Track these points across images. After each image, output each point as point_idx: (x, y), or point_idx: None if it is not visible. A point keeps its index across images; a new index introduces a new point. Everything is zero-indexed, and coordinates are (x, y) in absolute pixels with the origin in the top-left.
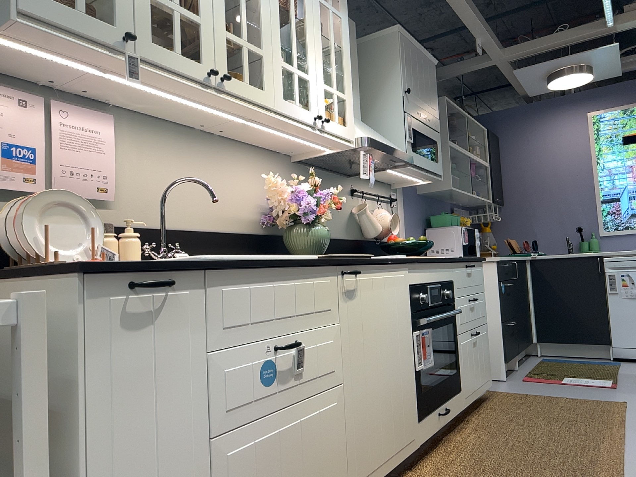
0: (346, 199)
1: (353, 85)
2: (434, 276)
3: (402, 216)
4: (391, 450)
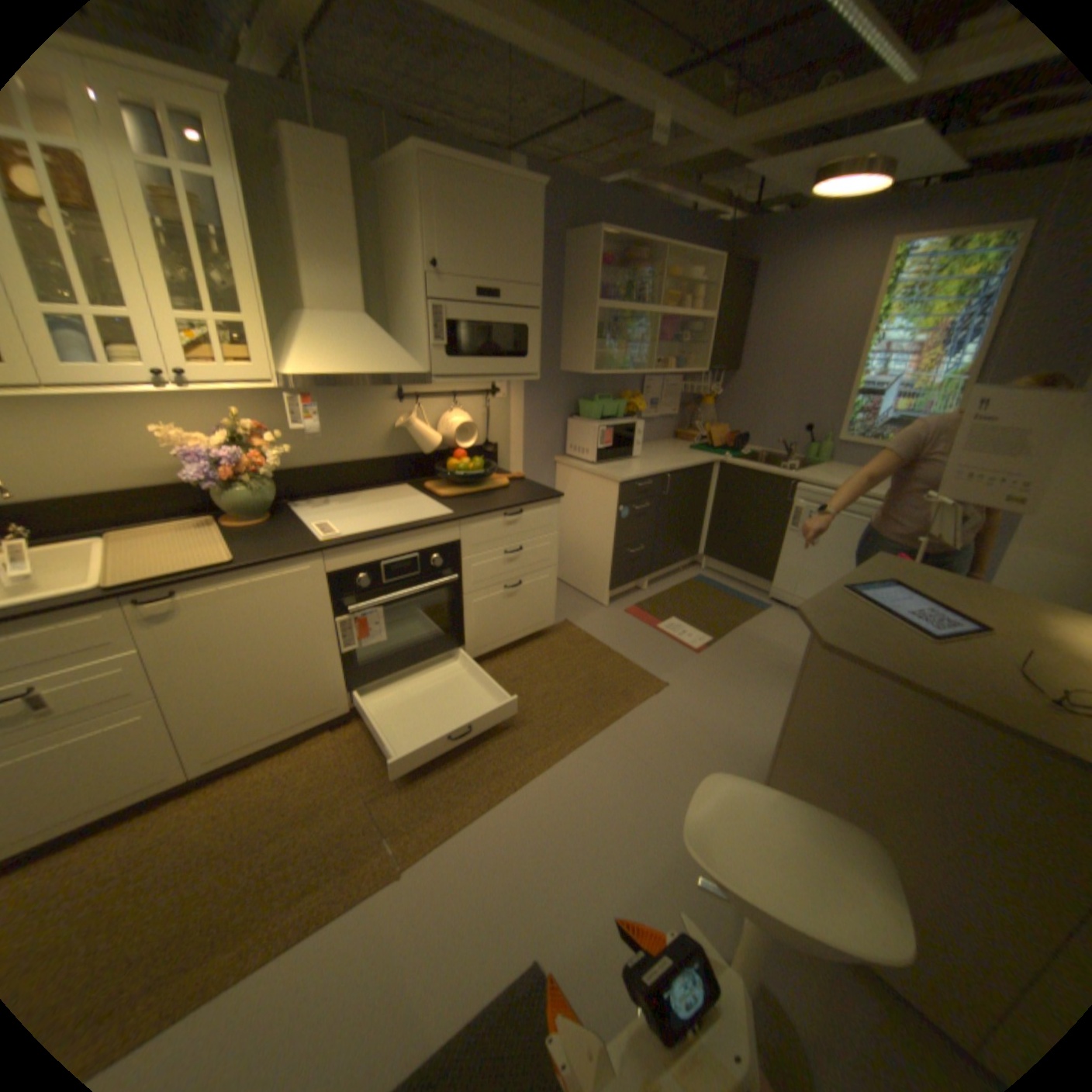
0: (383, 407)
1: (336, 261)
2: (403, 548)
3: (514, 408)
4: (278, 727)
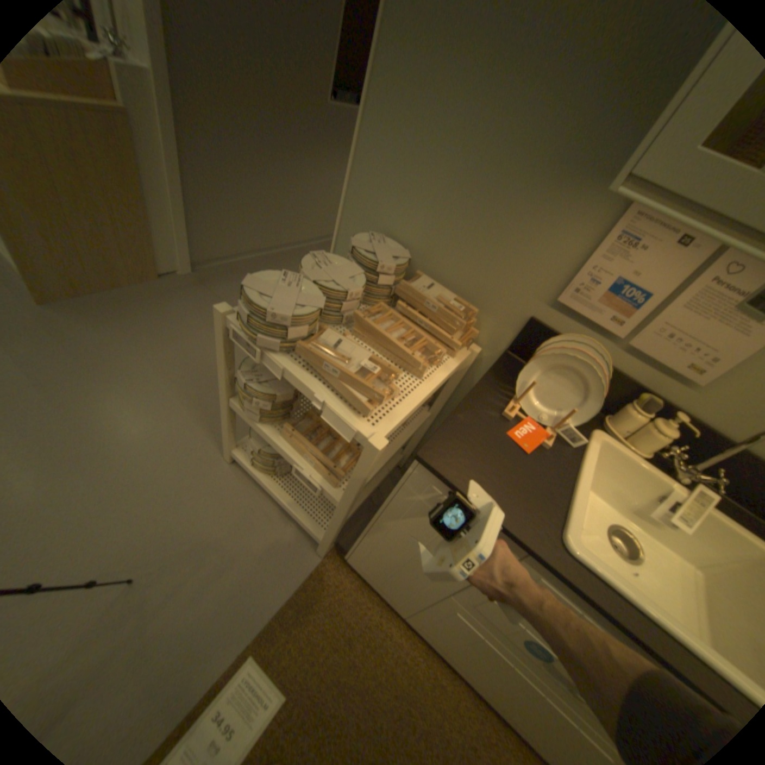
0: None
1: None
2: None
3: None
4: None
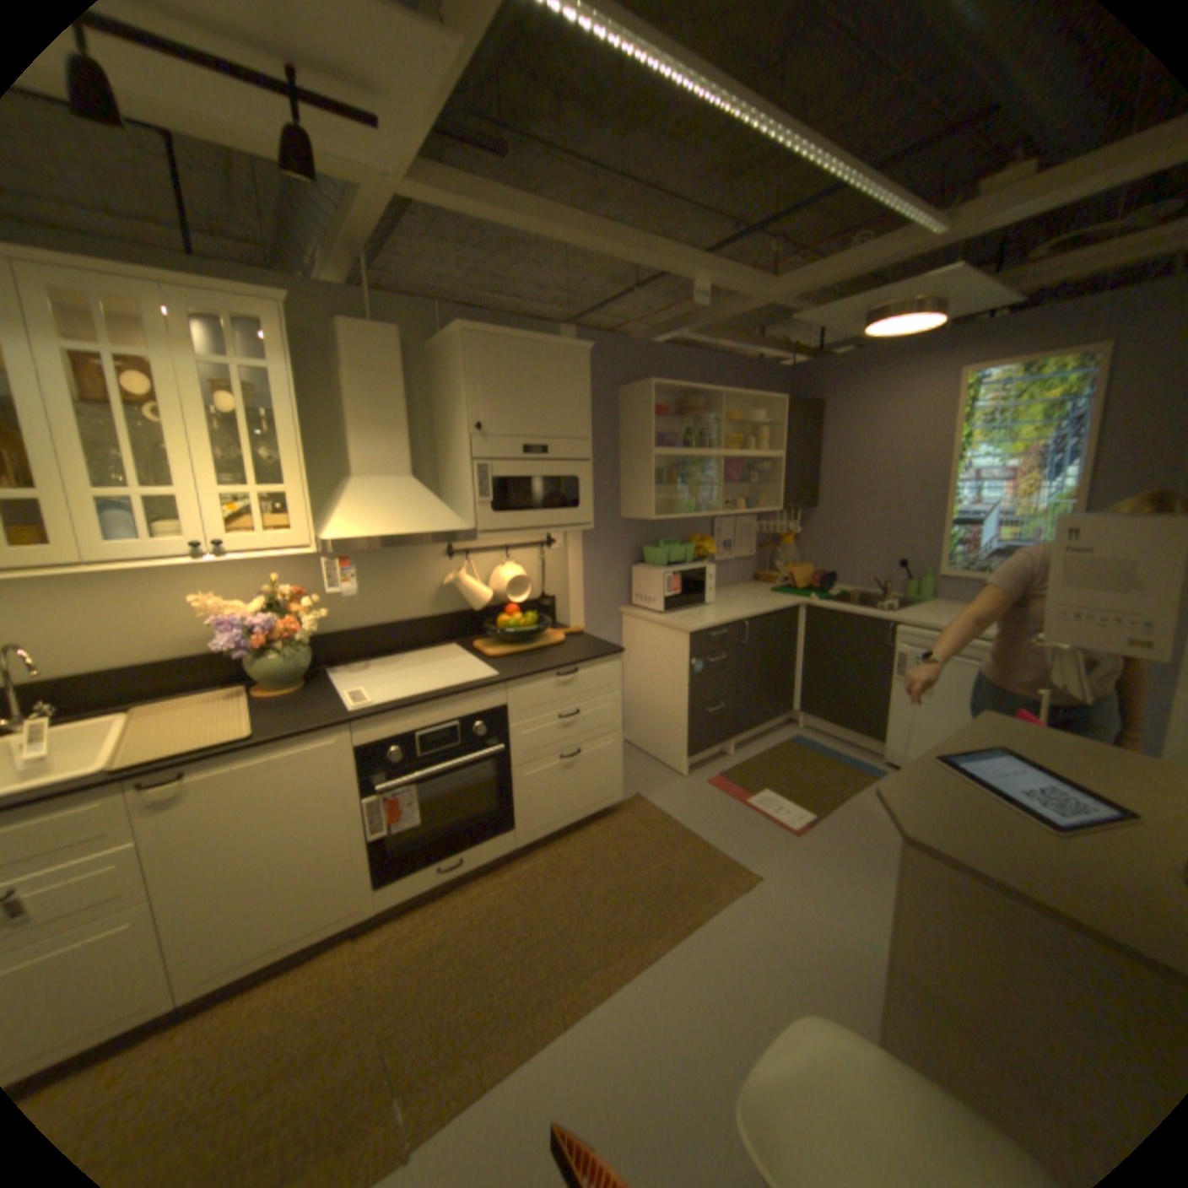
0: (432, 565)
1: (384, 430)
2: (441, 716)
3: (572, 558)
4: (288, 937)
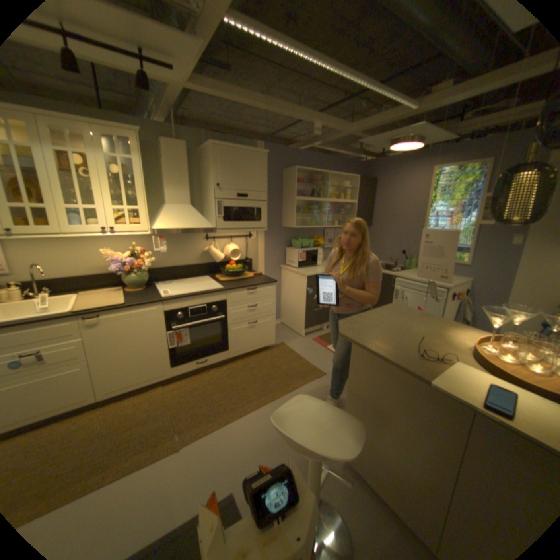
0: (199, 242)
1: (179, 185)
2: (199, 302)
3: (260, 243)
4: (137, 381)
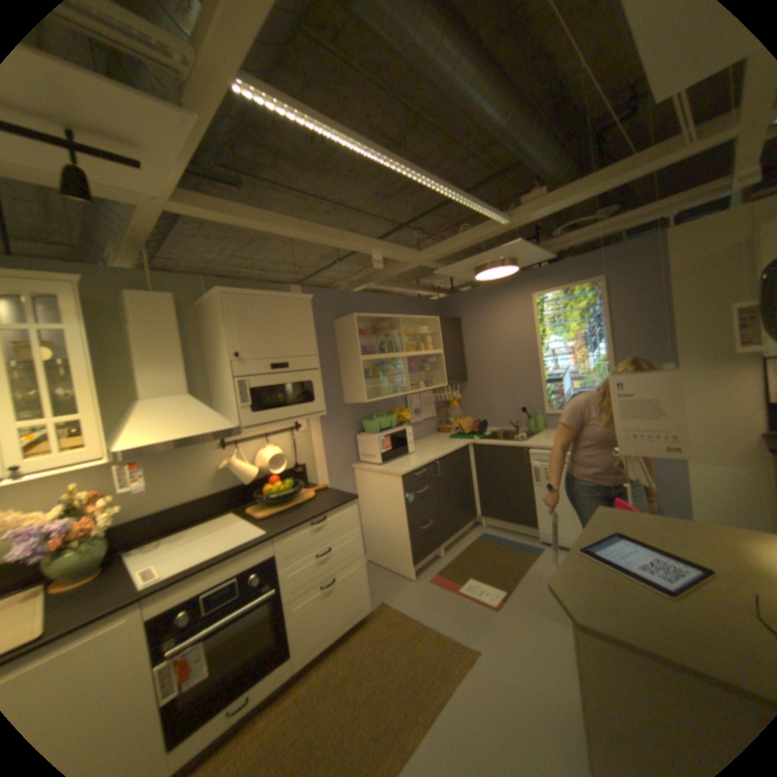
0: (208, 456)
1: (164, 364)
2: (219, 578)
3: (314, 435)
4: None
